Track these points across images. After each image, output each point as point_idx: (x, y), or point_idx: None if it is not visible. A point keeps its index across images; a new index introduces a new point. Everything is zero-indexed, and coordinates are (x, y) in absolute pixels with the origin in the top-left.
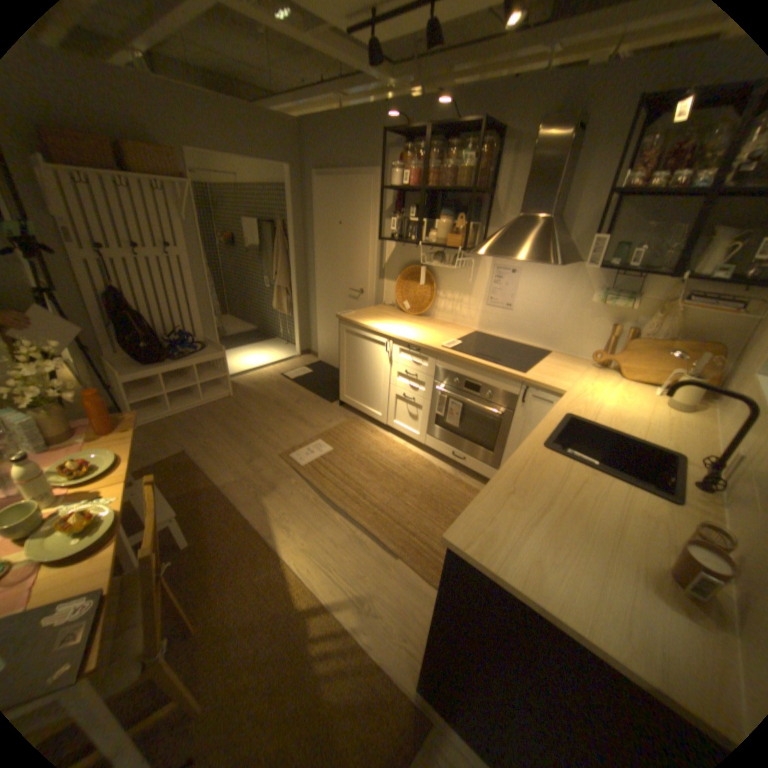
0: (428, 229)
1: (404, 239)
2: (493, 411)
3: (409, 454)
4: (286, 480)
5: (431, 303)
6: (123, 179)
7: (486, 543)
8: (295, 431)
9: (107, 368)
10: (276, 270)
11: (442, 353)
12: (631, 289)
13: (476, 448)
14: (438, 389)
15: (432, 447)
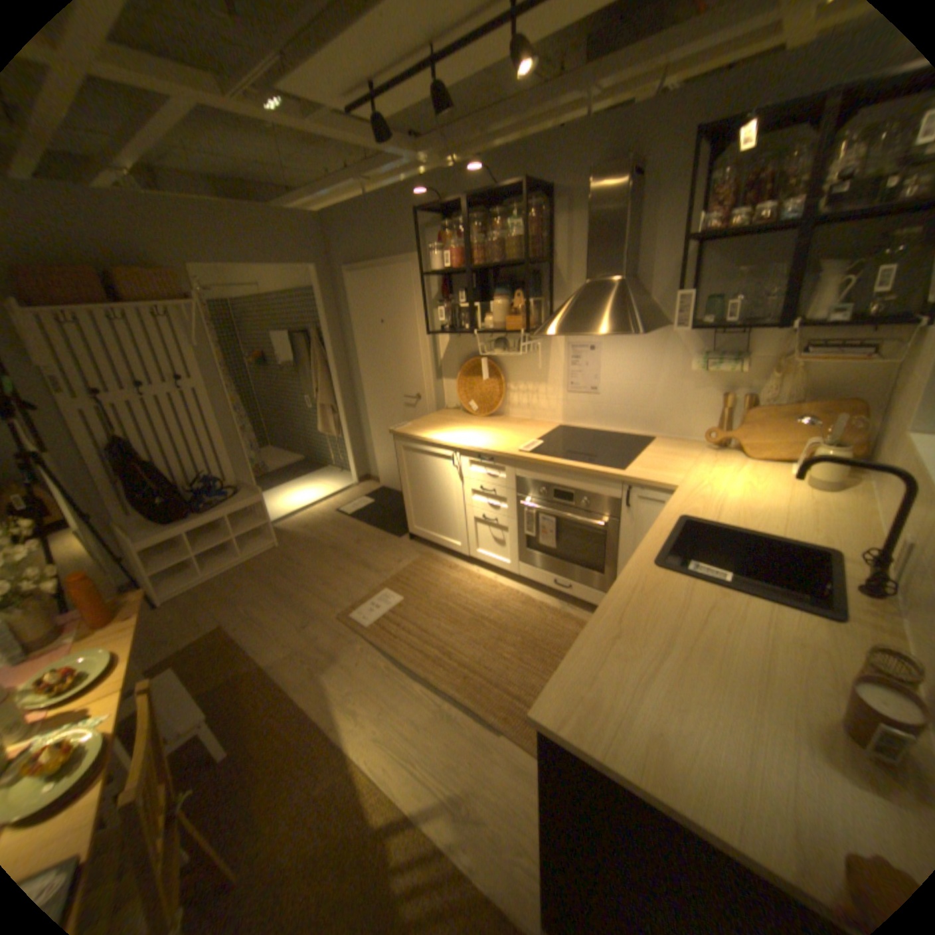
0: (483, 313)
1: (457, 328)
2: (593, 522)
3: (501, 589)
4: (349, 647)
5: (501, 399)
6: (115, 310)
7: (587, 716)
8: (357, 581)
9: (117, 535)
10: (315, 386)
11: (520, 459)
12: (735, 348)
13: (582, 571)
14: (522, 503)
15: (529, 577)
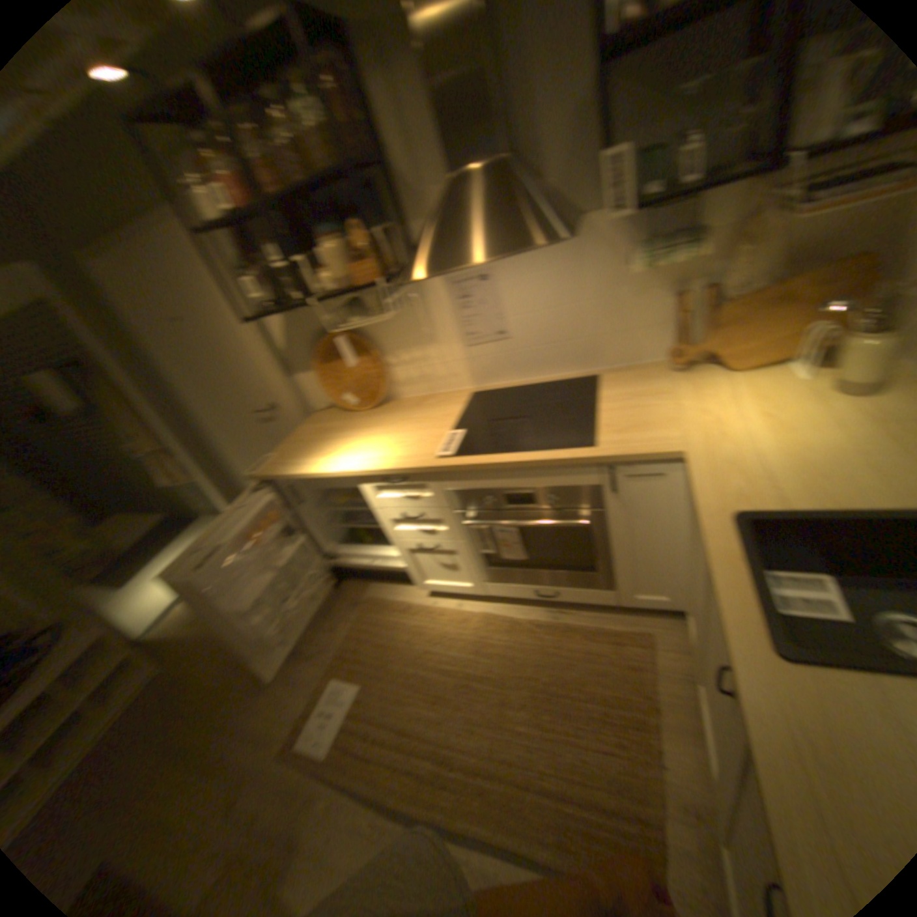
0: (308, 268)
1: (280, 300)
2: (569, 521)
3: (470, 621)
4: (304, 813)
5: (380, 381)
6: None
7: None
8: (282, 688)
9: None
10: (119, 432)
11: (441, 469)
12: (677, 225)
13: (565, 573)
14: (465, 522)
15: (499, 595)
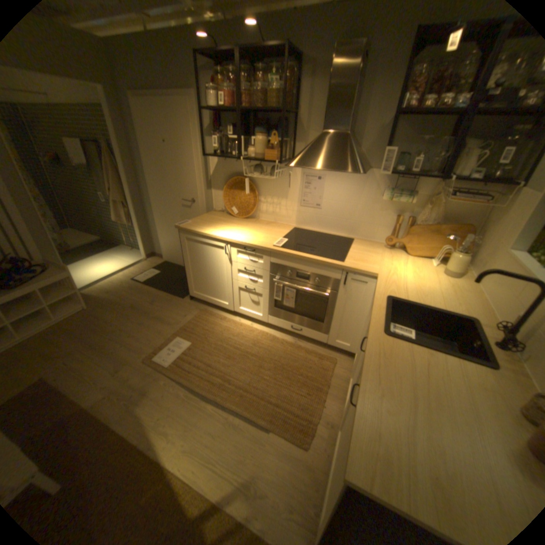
0: (244, 144)
1: (225, 153)
2: (321, 293)
3: (256, 332)
4: (155, 383)
5: (255, 207)
6: None
7: (385, 469)
8: (155, 332)
9: None
10: (108, 185)
11: (275, 251)
12: (407, 188)
13: (309, 321)
14: (275, 280)
15: (274, 324)
